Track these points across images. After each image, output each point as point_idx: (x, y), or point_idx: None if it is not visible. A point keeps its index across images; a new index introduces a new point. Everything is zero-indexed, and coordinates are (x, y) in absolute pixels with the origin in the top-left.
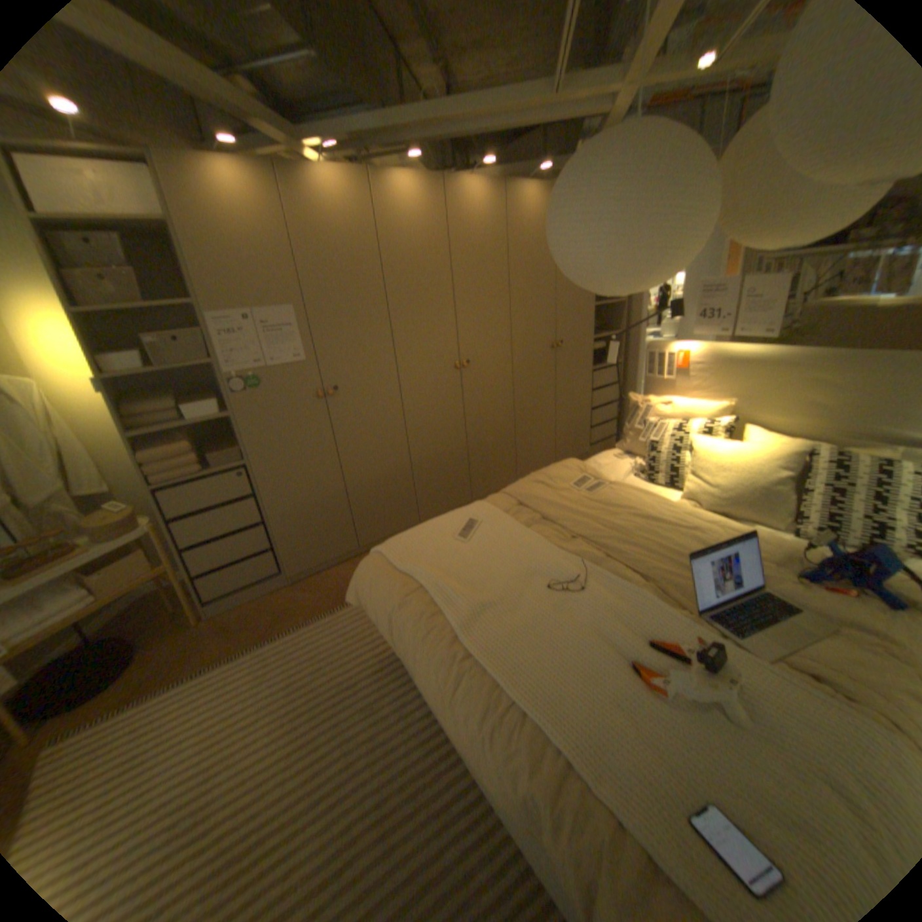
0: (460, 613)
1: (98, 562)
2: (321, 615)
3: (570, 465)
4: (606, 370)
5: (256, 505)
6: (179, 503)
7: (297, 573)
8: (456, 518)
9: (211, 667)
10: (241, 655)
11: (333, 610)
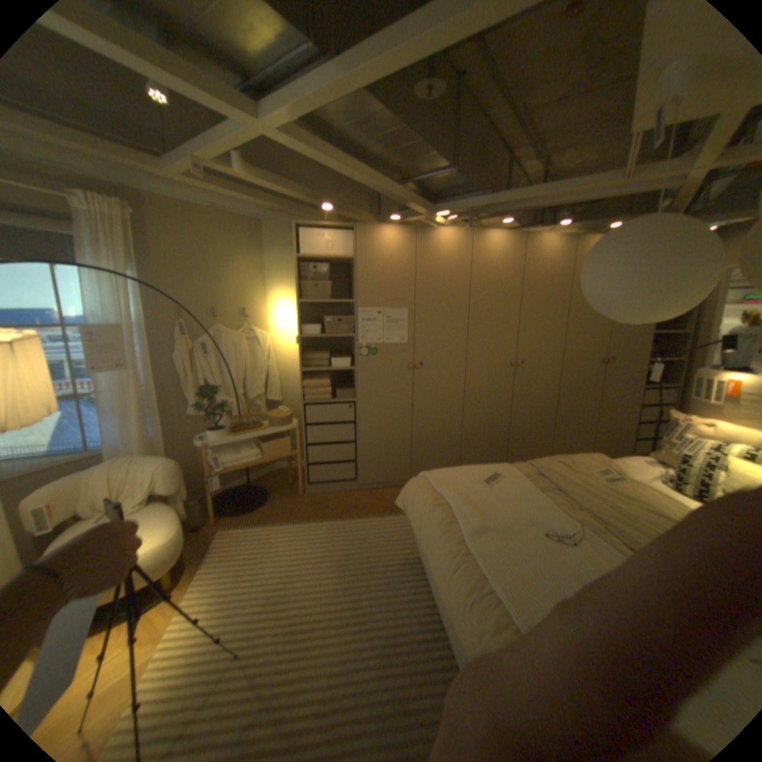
0: (472, 527)
1: (269, 437)
2: (376, 515)
3: (598, 457)
4: (664, 390)
5: (355, 428)
6: (316, 414)
7: (367, 482)
8: (486, 469)
9: (305, 521)
10: (323, 521)
11: (384, 515)
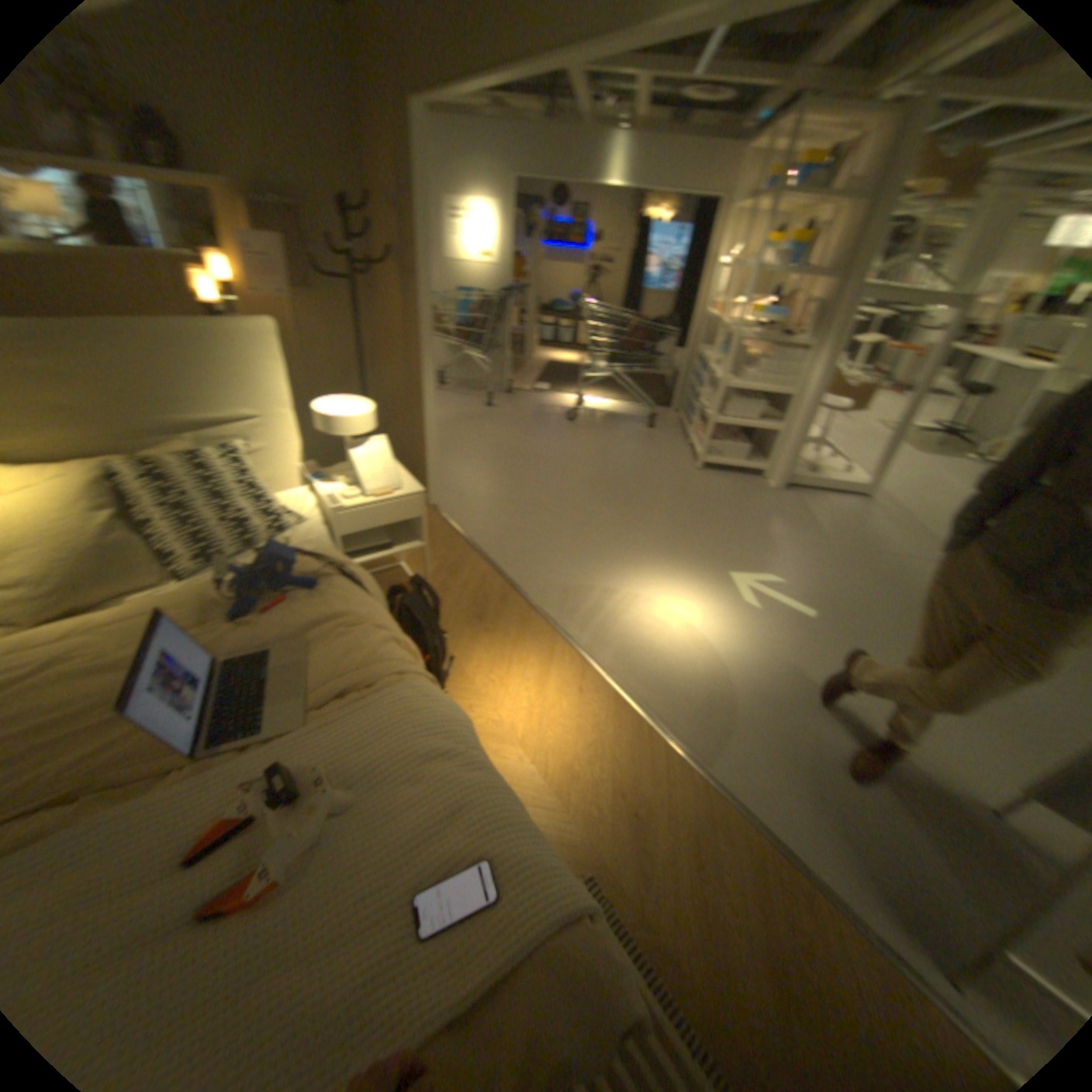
0: None
1: None
2: None
3: None
4: None
5: None
6: None
7: None
8: None
9: None
10: None
11: None
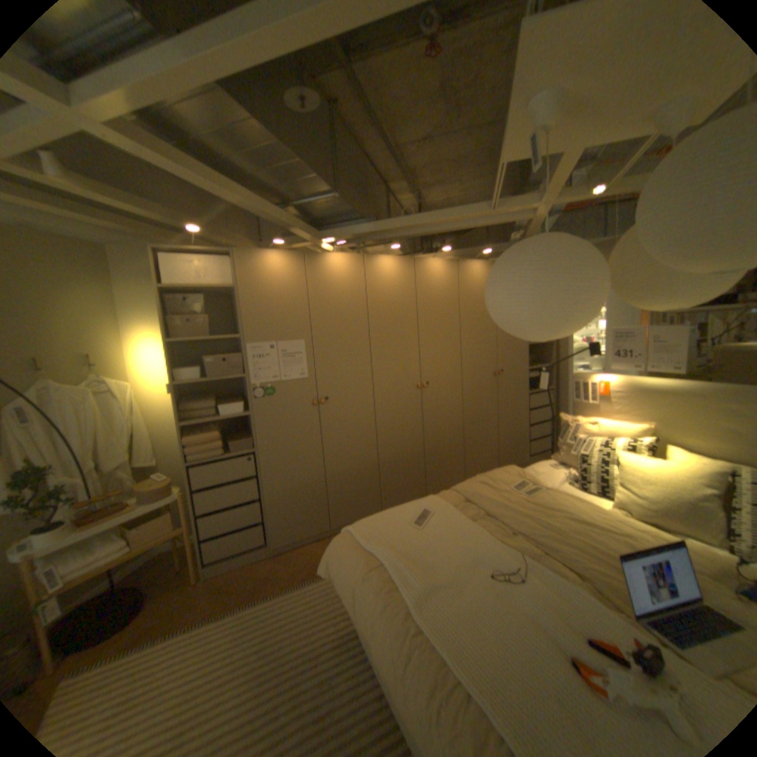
0: (414, 592)
1: (138, 520)
2: (294, 588)
3: (511, 470)
4: (541, 394)
5: (257, 485)
6: (203, 478)
7: (279, 547)
8: (413, 508)
9: (201, 624)
10: (226, 616)
11: (304, 584)
